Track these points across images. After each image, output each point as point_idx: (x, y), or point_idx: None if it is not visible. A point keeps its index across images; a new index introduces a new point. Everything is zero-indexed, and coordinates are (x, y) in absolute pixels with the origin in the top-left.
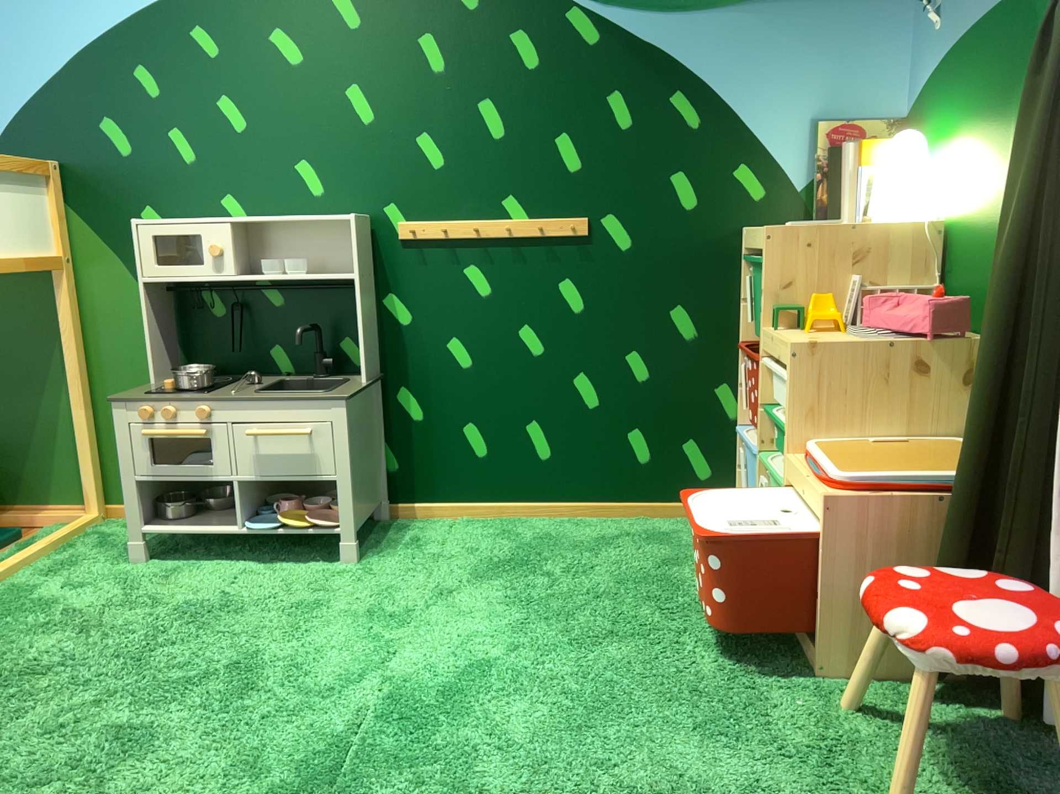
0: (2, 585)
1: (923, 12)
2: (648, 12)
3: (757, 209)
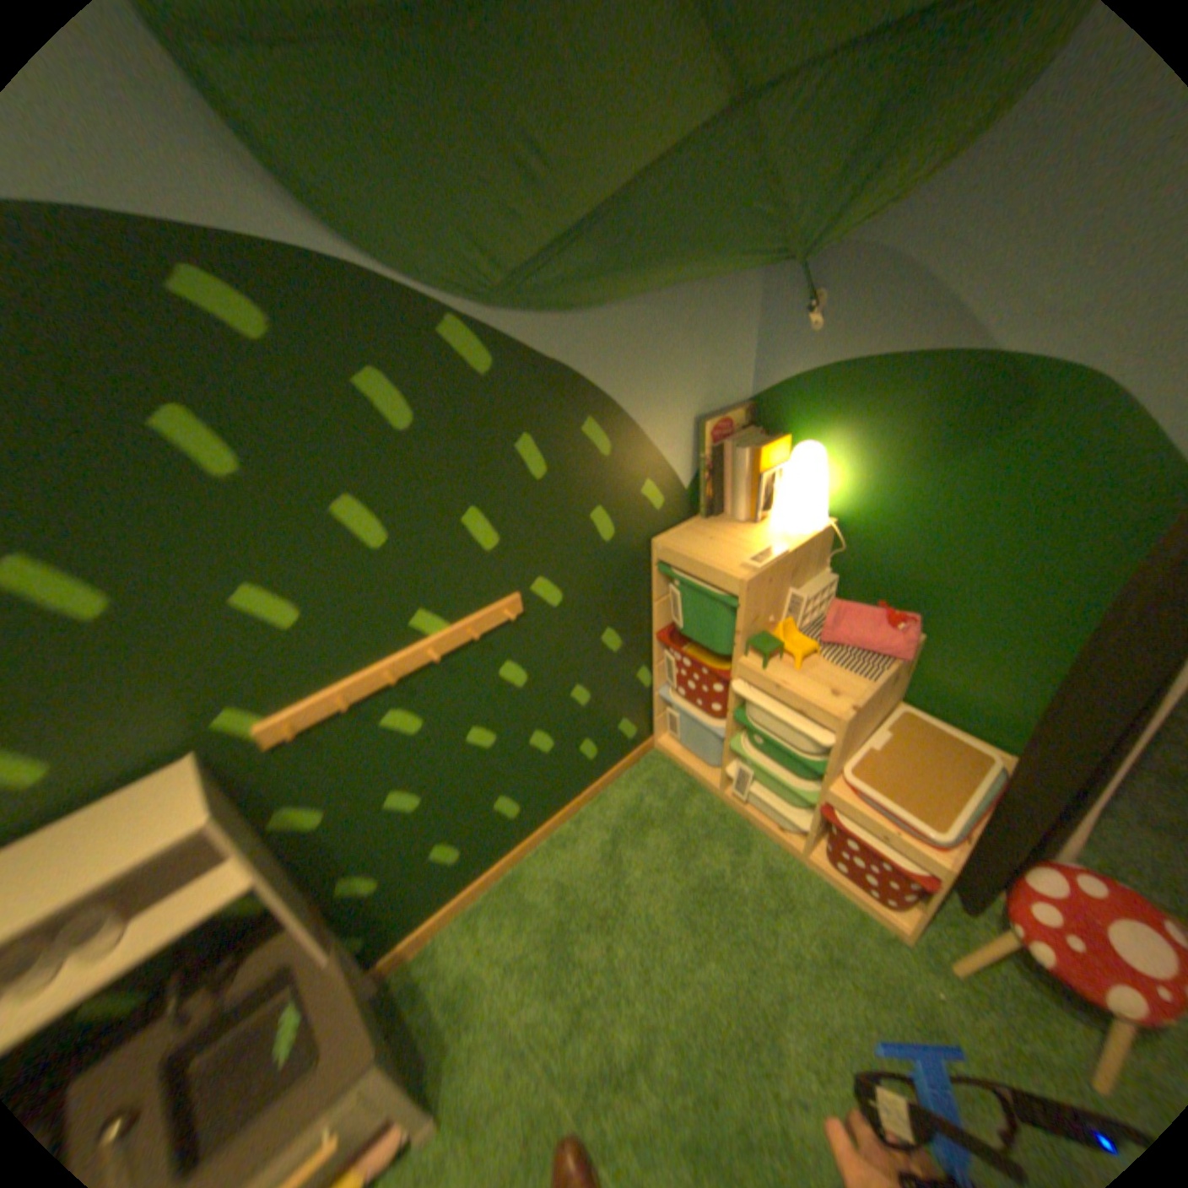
0: None
1: (789, 300)
2: (551, 314)
3: (660, 517)
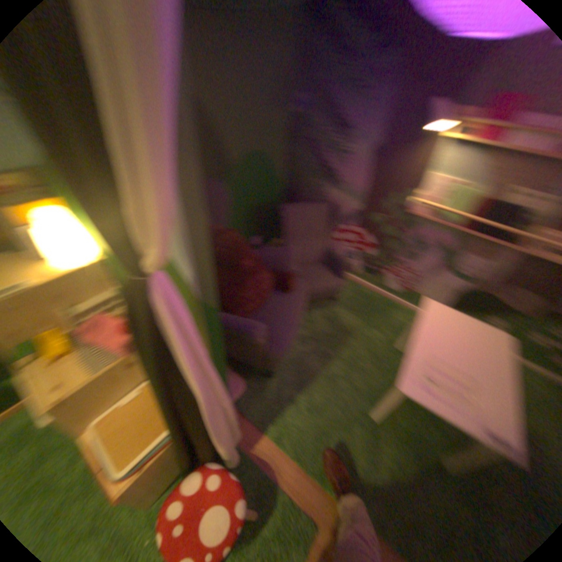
0: None
1: None
2: None
3: None
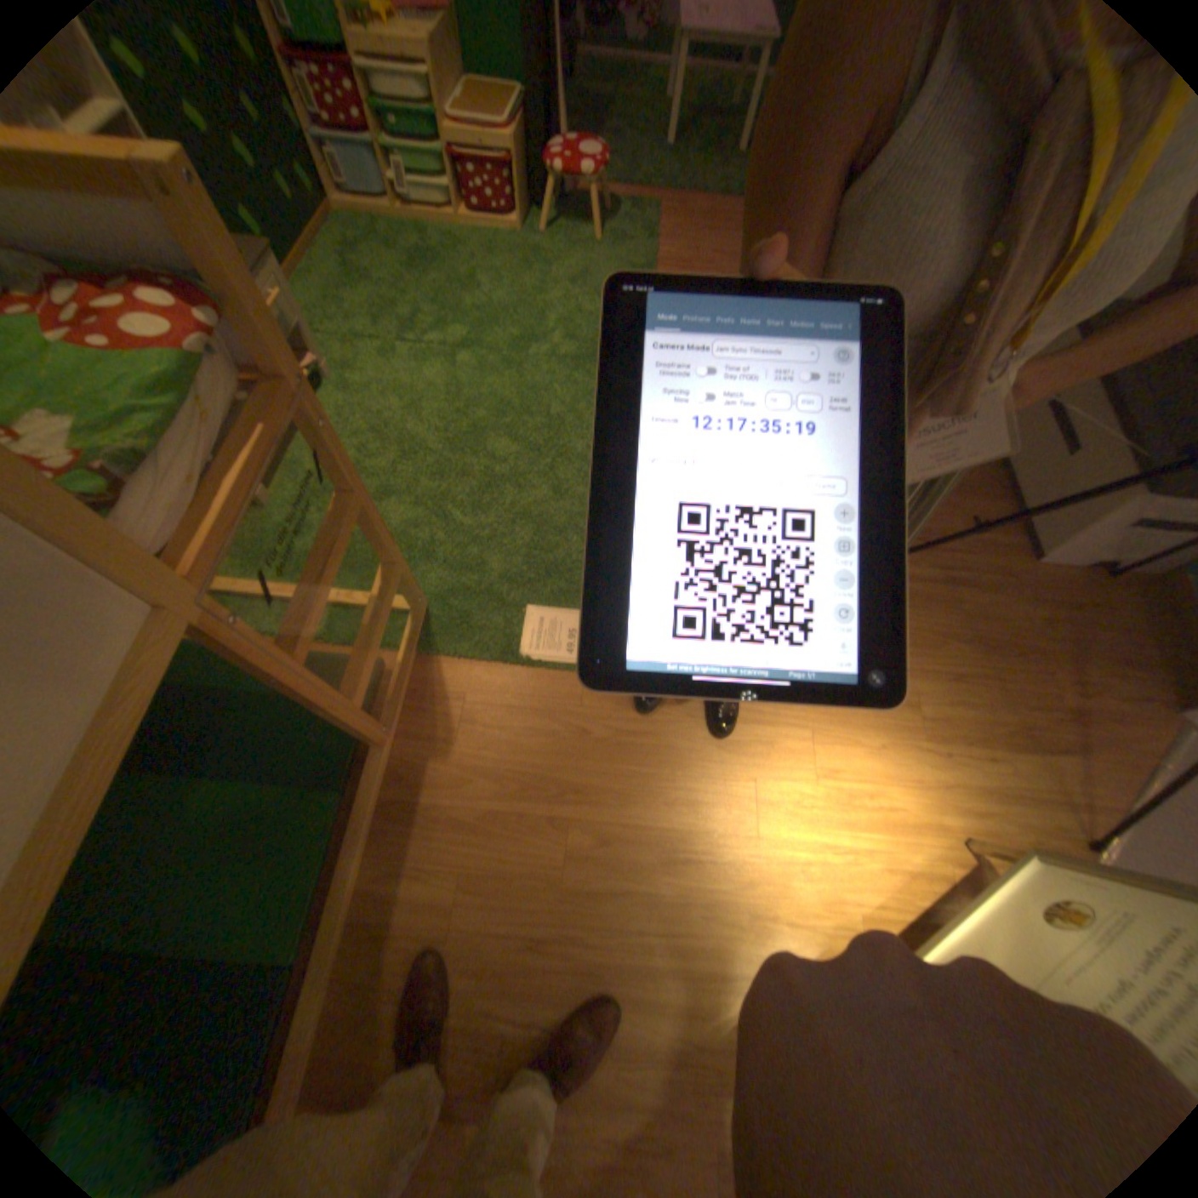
0: (273, 580)
1: None
2: None
3: None
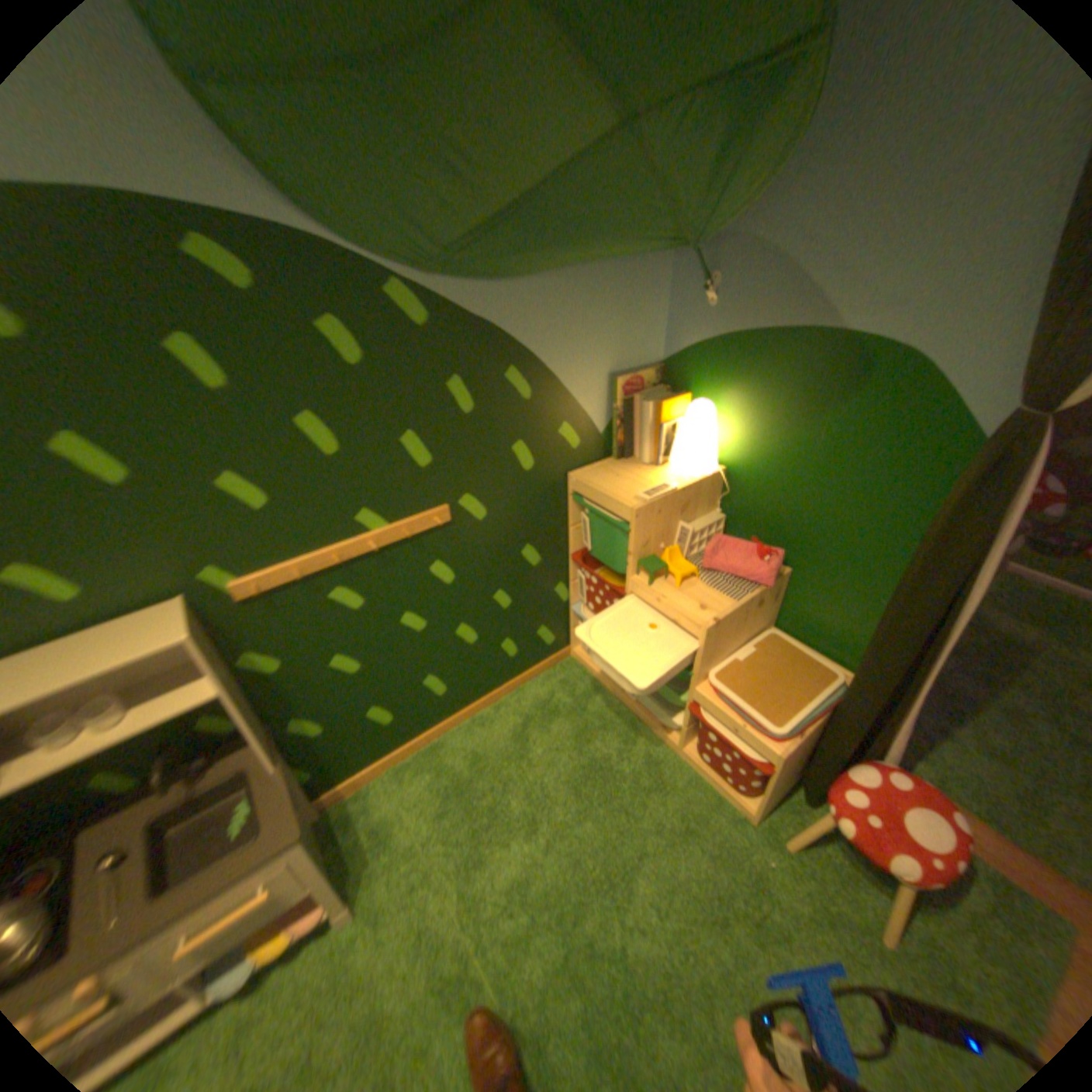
0: None
1: (692, 280)
2: (479, 282)
3: (576, 455)
